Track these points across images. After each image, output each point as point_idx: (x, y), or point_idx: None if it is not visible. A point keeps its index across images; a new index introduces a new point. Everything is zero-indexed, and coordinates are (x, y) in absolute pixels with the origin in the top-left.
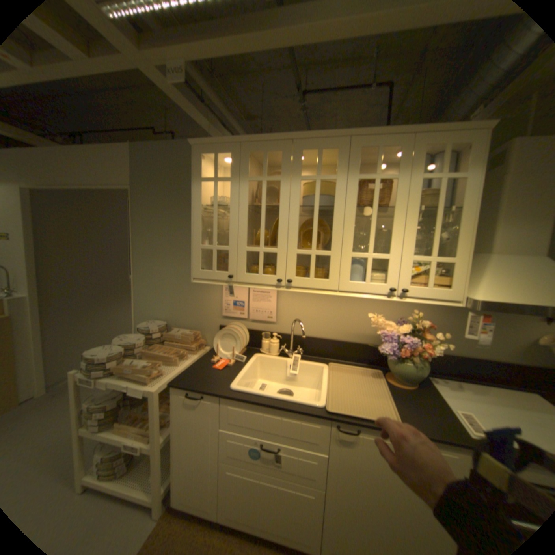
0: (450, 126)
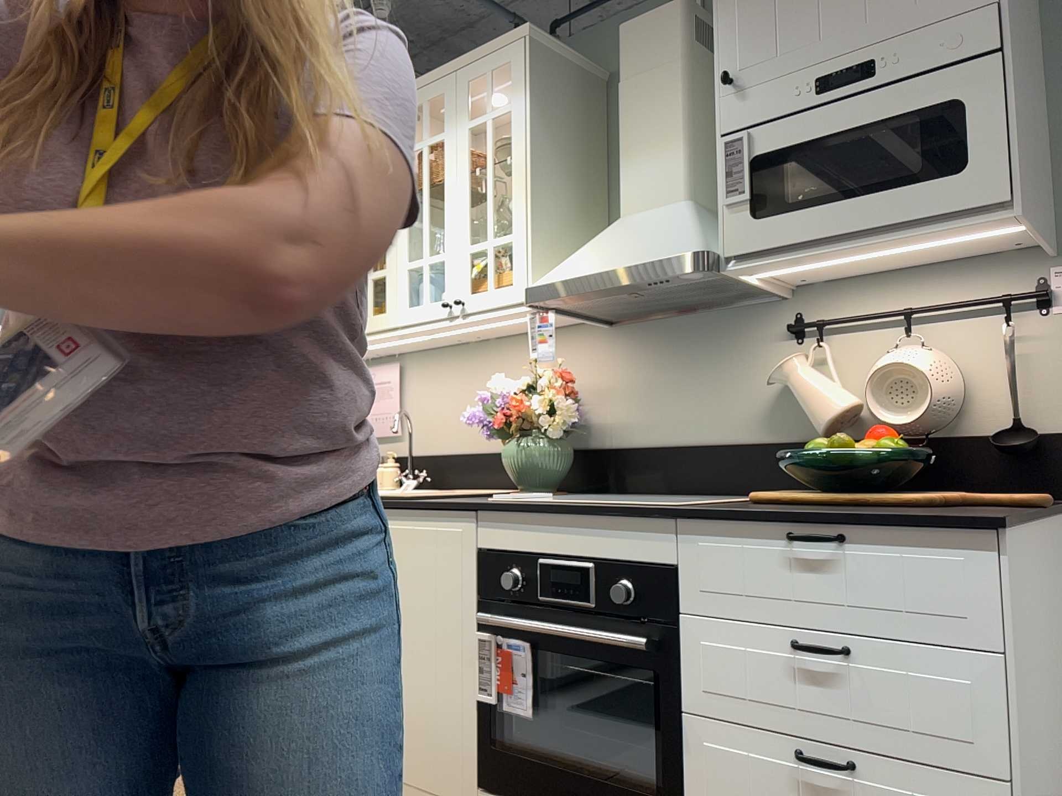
0: (483, 52)
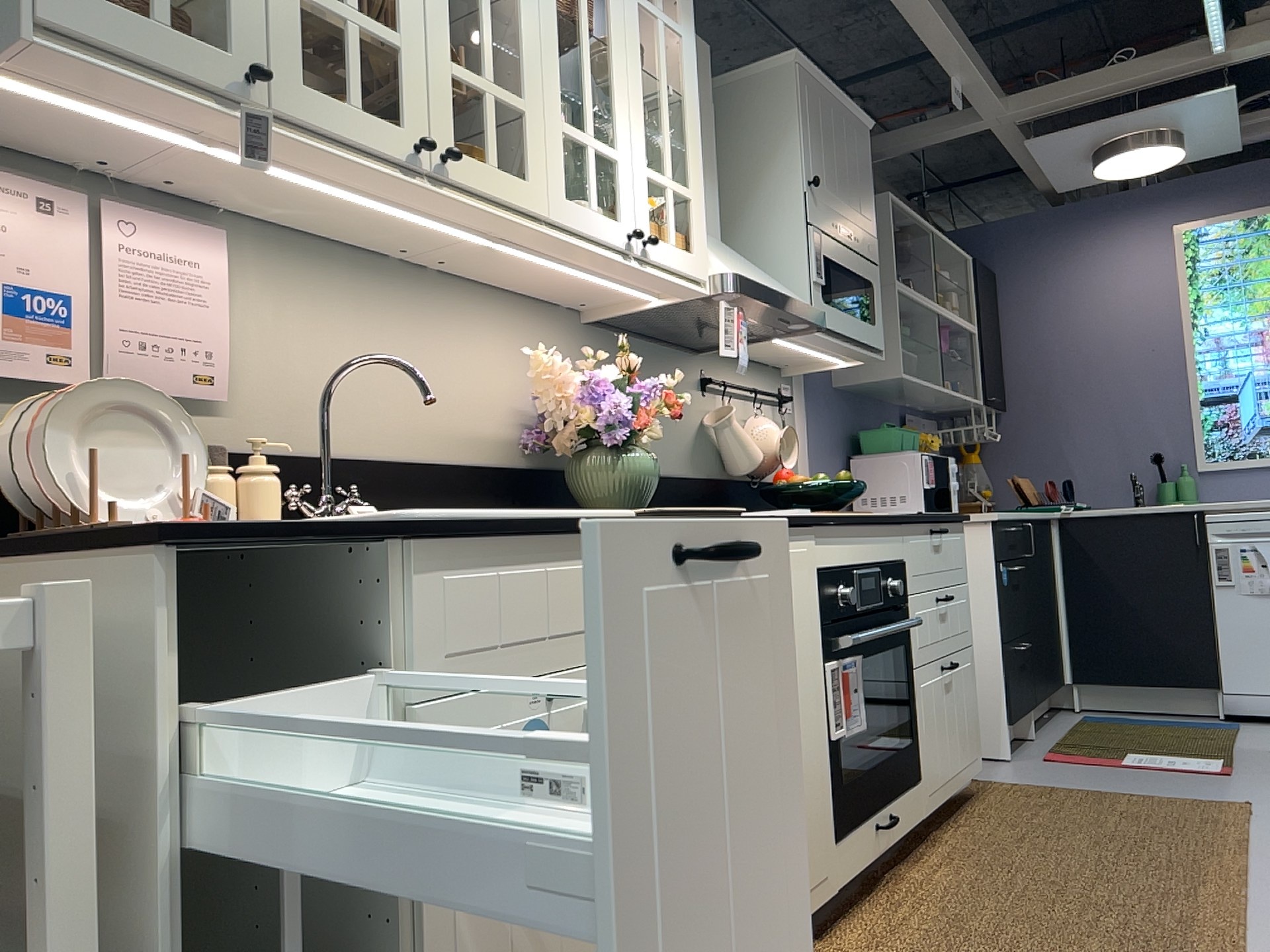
0: None
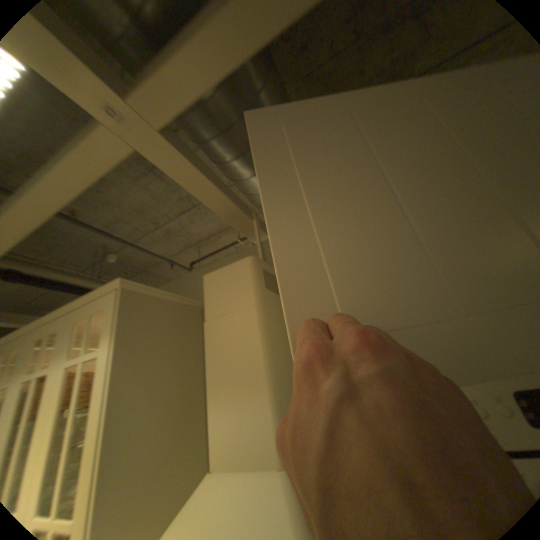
0: (87, 298)
